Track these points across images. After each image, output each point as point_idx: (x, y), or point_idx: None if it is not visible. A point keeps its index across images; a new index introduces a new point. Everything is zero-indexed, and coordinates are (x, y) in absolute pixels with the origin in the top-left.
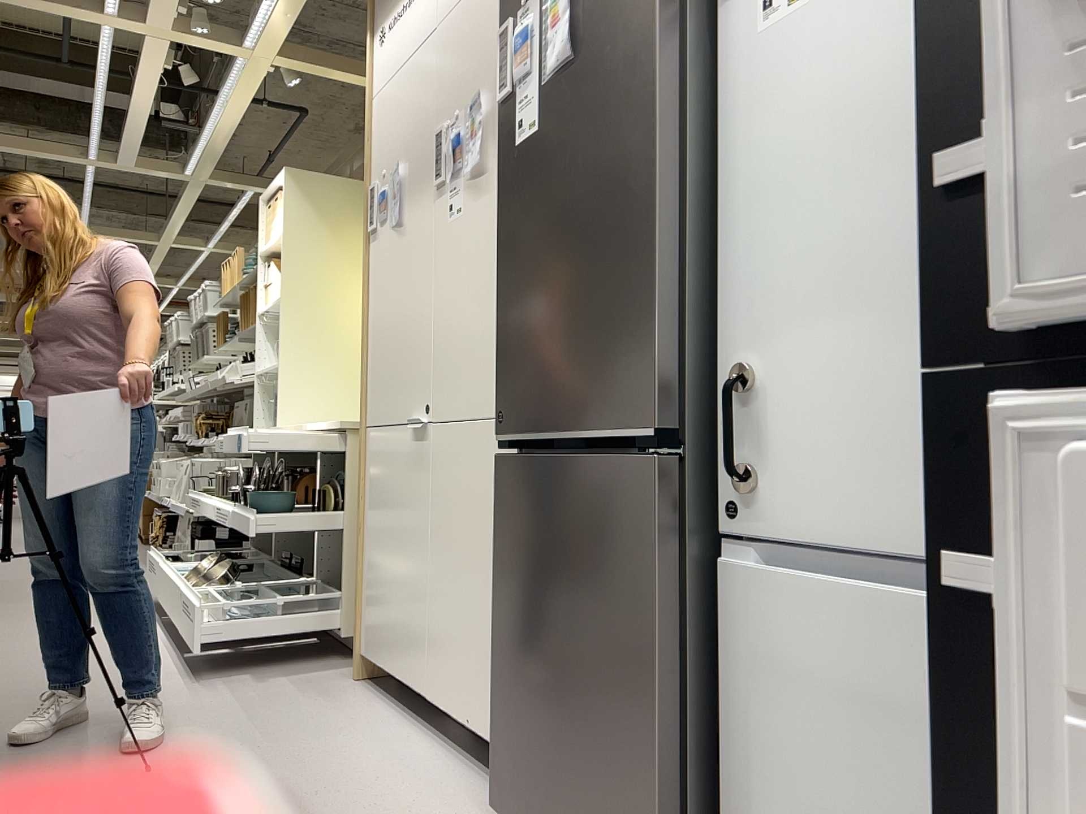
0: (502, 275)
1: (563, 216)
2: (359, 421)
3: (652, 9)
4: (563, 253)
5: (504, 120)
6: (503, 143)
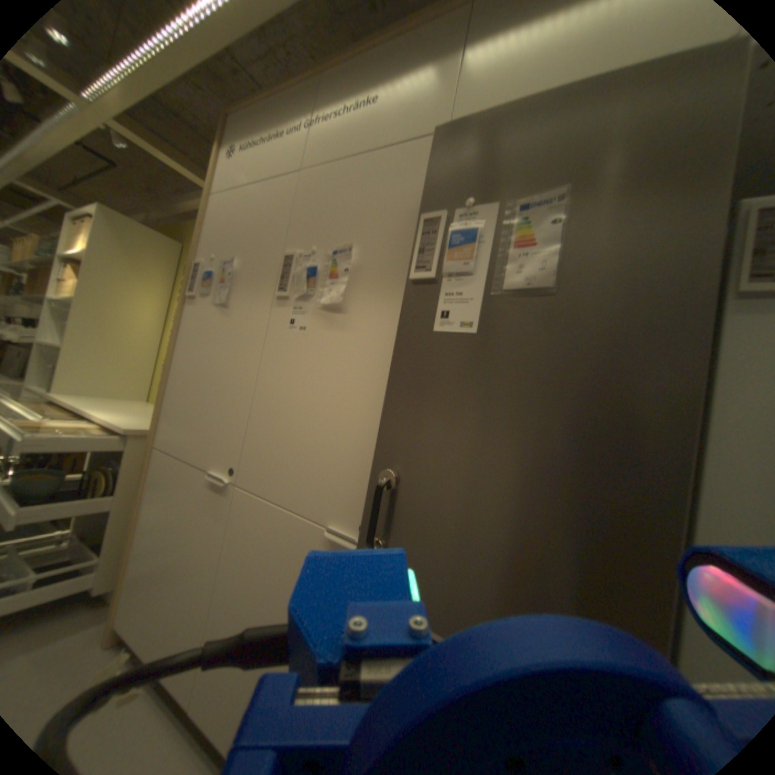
0: (389, 439)
1: (511, 437)
2: (143, 428)
3: (703, 297)
4: (506, 474)
5: (415, 298)
6: (411, 318)
